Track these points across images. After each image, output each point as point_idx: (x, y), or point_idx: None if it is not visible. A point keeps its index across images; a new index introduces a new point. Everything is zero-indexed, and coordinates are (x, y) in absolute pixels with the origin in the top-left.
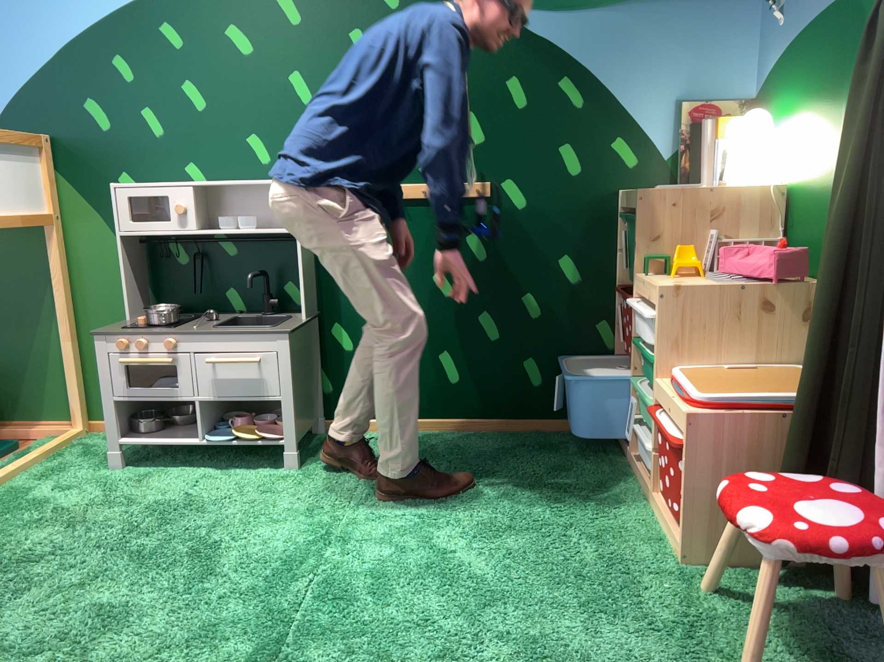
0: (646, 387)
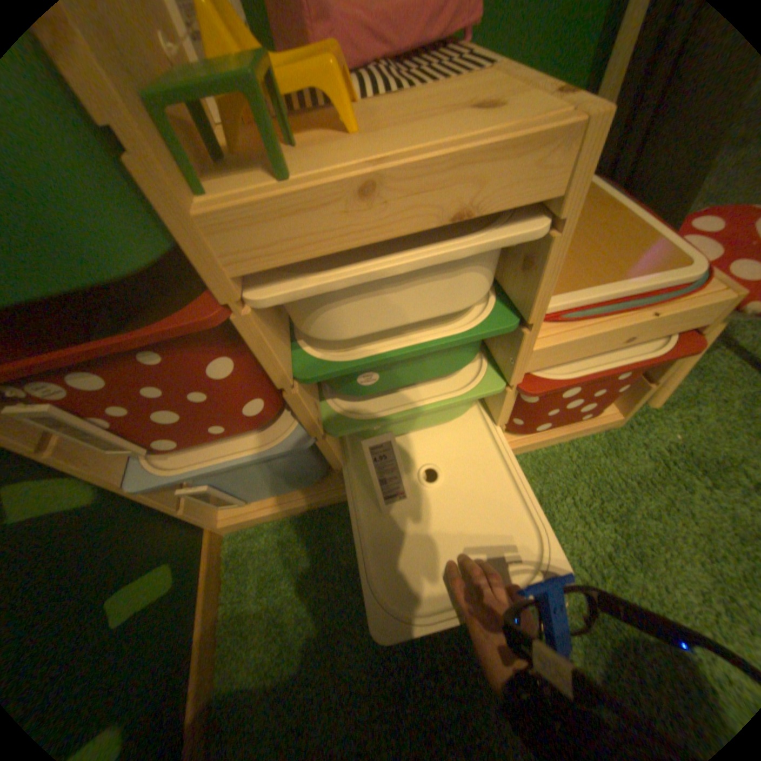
0: (379, 405)
